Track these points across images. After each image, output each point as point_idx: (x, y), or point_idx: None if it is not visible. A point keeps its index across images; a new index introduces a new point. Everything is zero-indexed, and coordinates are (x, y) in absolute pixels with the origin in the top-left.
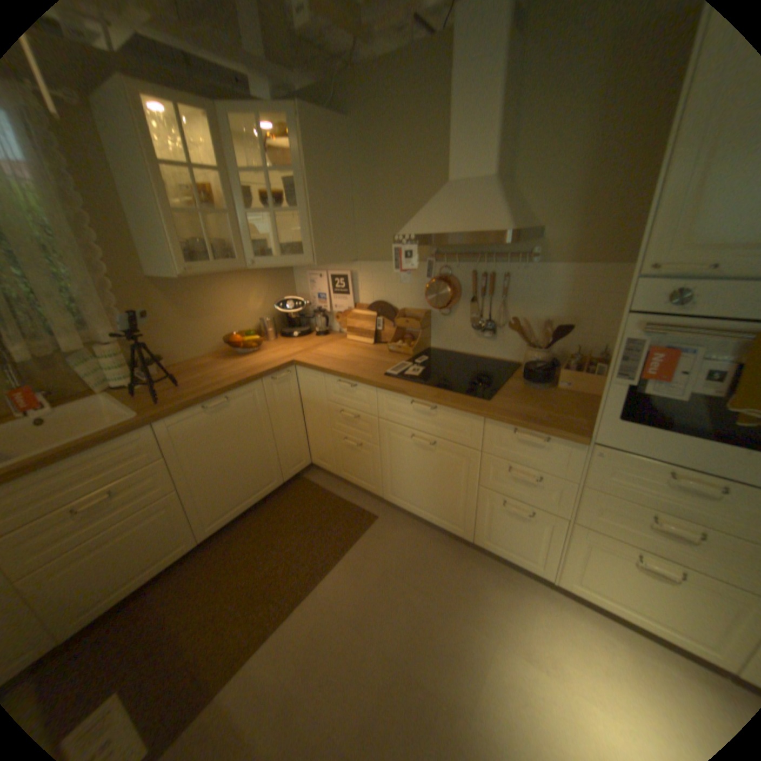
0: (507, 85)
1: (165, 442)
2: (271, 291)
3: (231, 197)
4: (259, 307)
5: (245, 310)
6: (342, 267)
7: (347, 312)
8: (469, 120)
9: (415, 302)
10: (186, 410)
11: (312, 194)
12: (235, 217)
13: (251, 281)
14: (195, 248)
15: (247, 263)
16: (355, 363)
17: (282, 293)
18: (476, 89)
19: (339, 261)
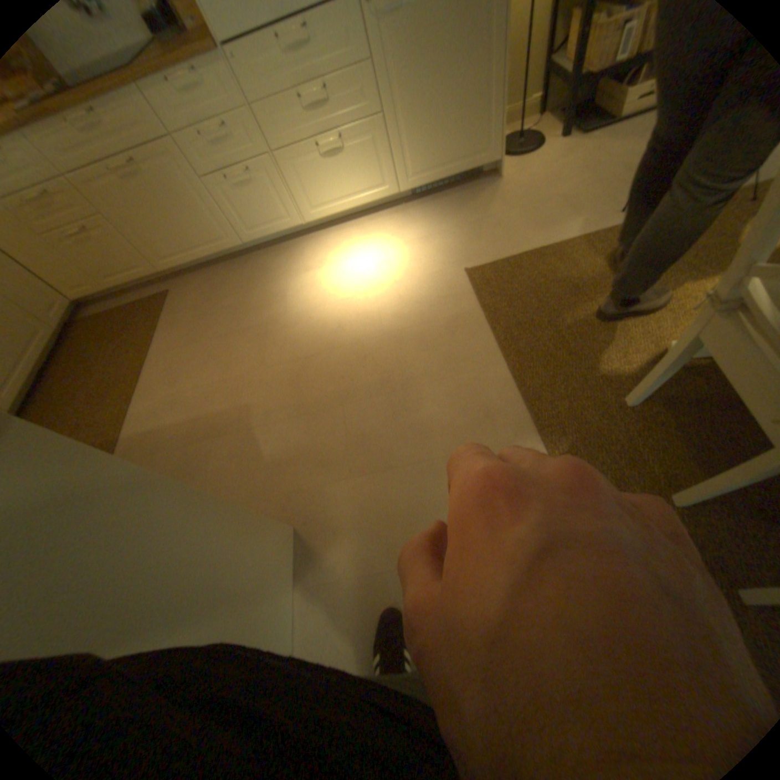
0: None
1: None
2: None
3: None
4: None
5: None
6: None
7: None
8: None
9: None
10: None
11: None
12: None
13: None
14: None
15: None
16: None
17: None
18: None
19: None
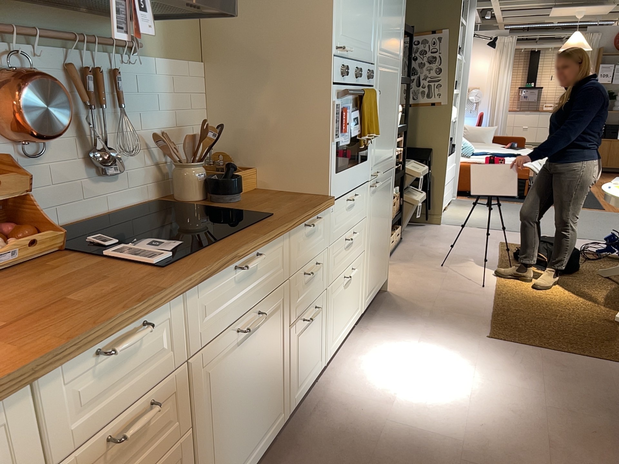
0: None
1: None
2: None
3: None
4: None
5: None
6: None
7: None
8: None
9: None
10: None
11: None
12: None
13: None
14: None
15: None
16: (42, 306)
17: None
18: None
19: None
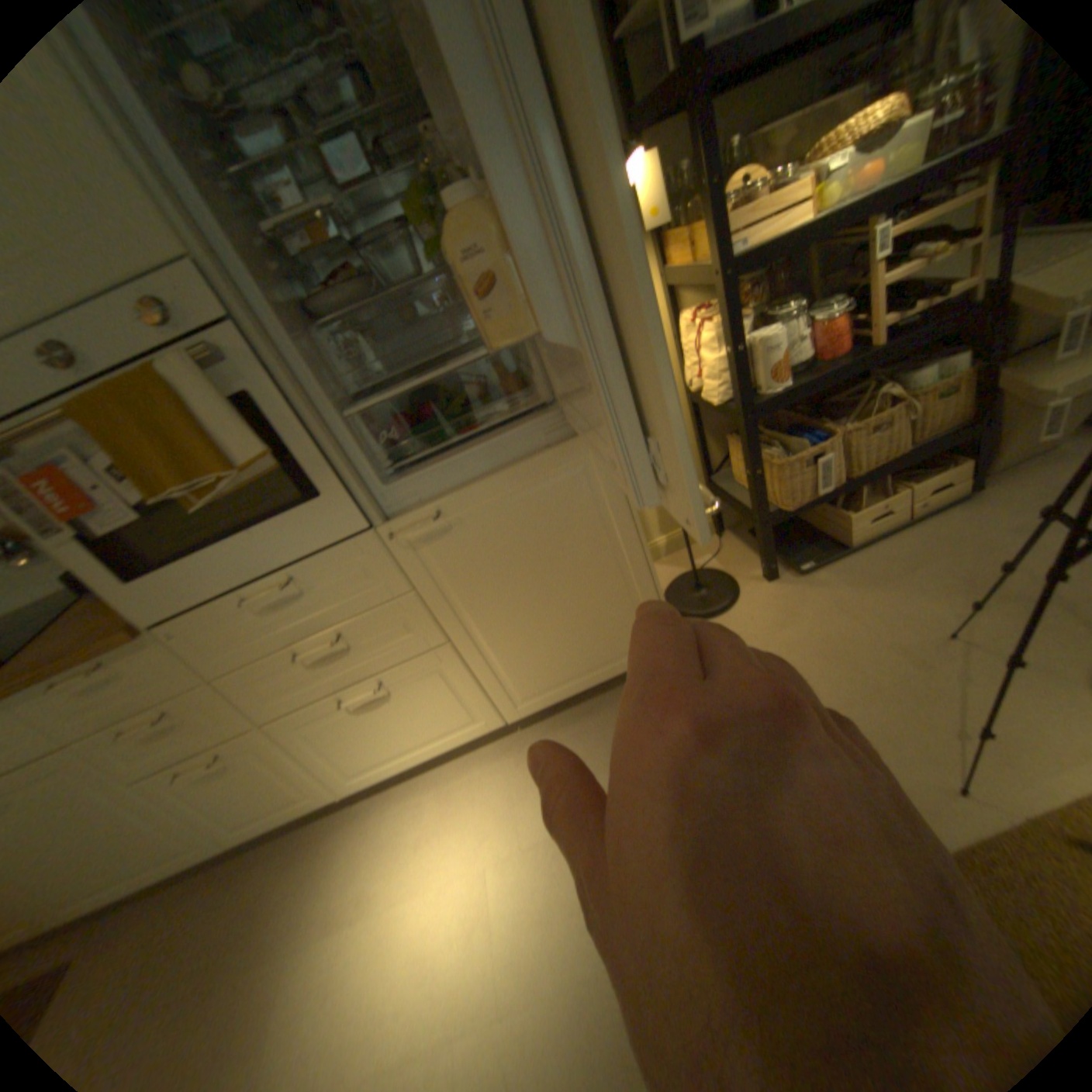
0: None
1: None
2: None
3: None
4: None
5: None
6: None
7: None
8: None
9: None
10: None
11: None
12: None
13: None
14: None
15: None
16: None
17: None
18: None
19: None
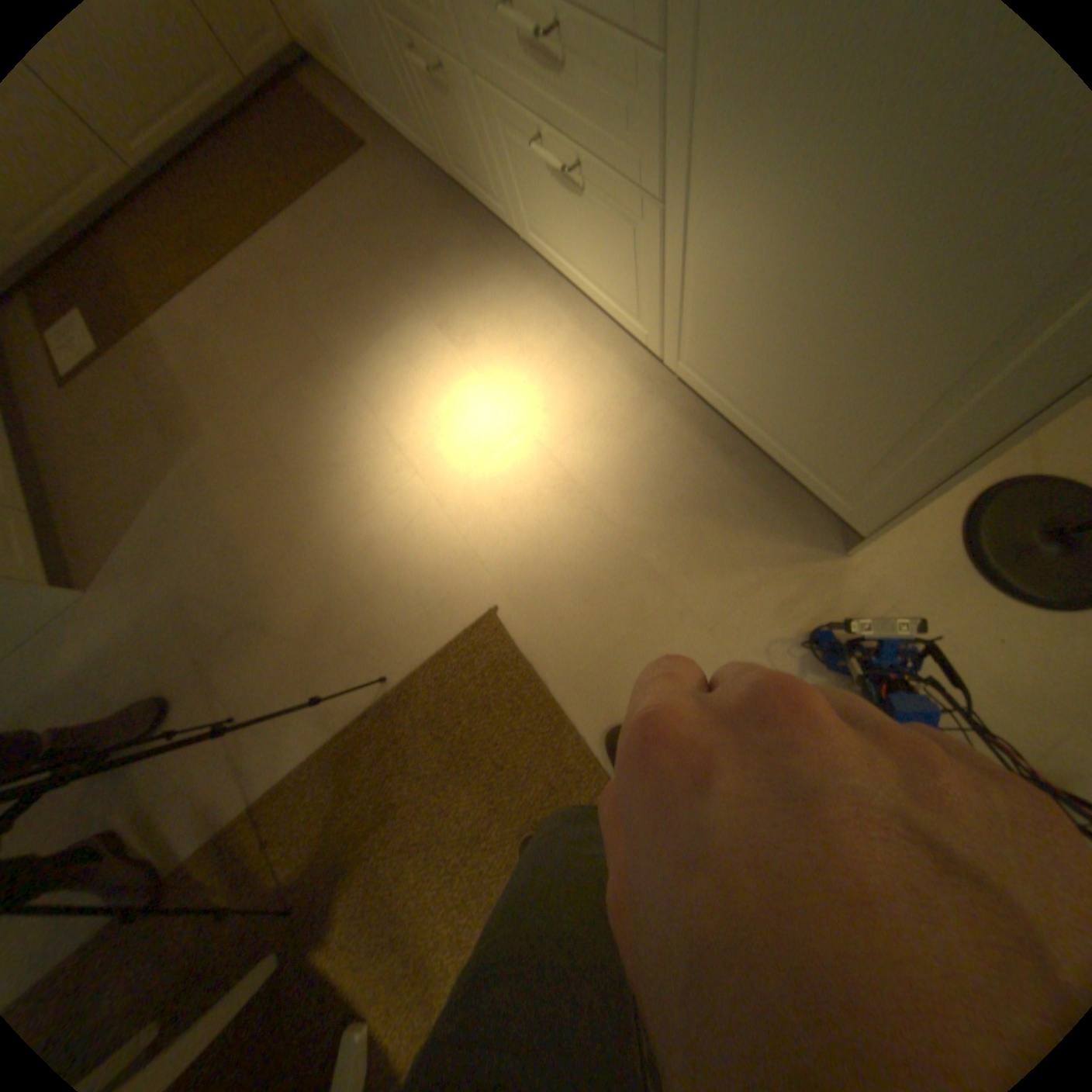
0: None
1: None
2: None
3: None
4: None
5: None
6: None
7: None
8: None
9: None
10: None
11: None
12: None
13: None
14: None
15: None
16: None
17: None
18: None
19: None
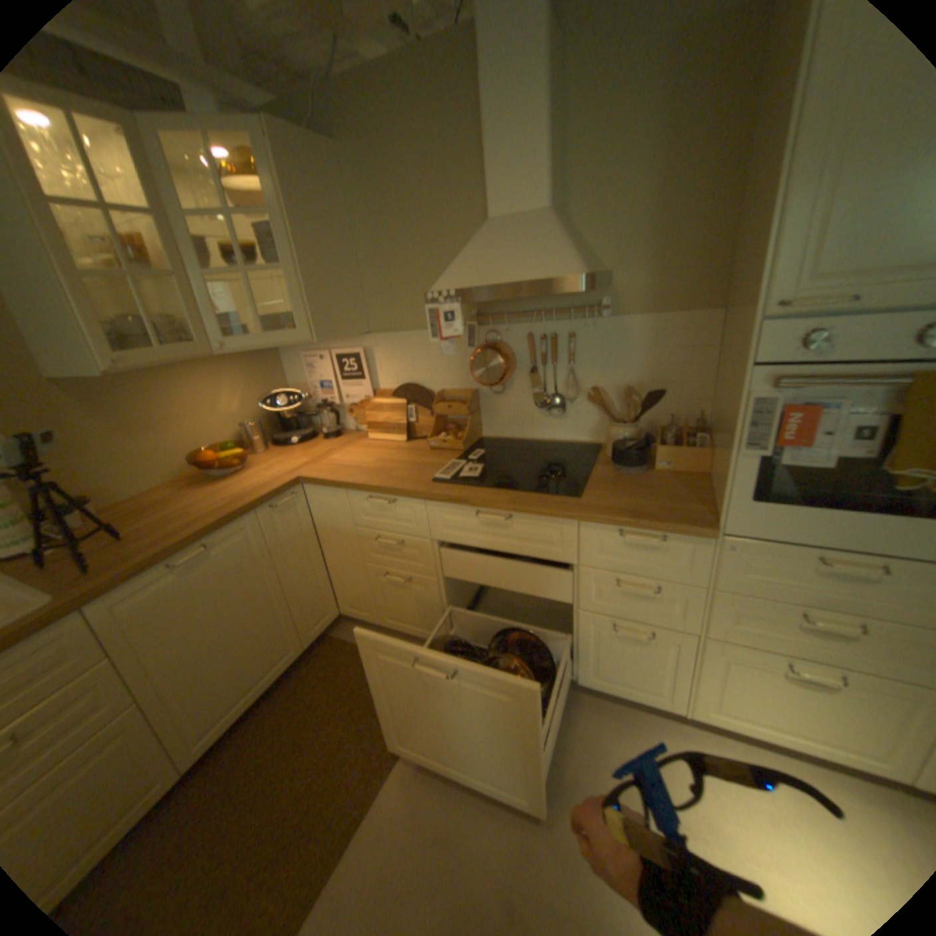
0: (552, 91)
1: (109, 631)
2: (251, 383)
3: (176, 250)
4: (236, 407)
5: (215, 413)
6: (350, 342)
7: (364, 401)
8: (509, 136)
9: (457, 380)
10: (139, 574)
11: (300, 242)
12: (186, 279)
13: (219, 370)
14: (125, 327)
15: (212, 345)
16: (389, 469)
17: (268, 384)
18: (515, 95)
19: (346, 334)
